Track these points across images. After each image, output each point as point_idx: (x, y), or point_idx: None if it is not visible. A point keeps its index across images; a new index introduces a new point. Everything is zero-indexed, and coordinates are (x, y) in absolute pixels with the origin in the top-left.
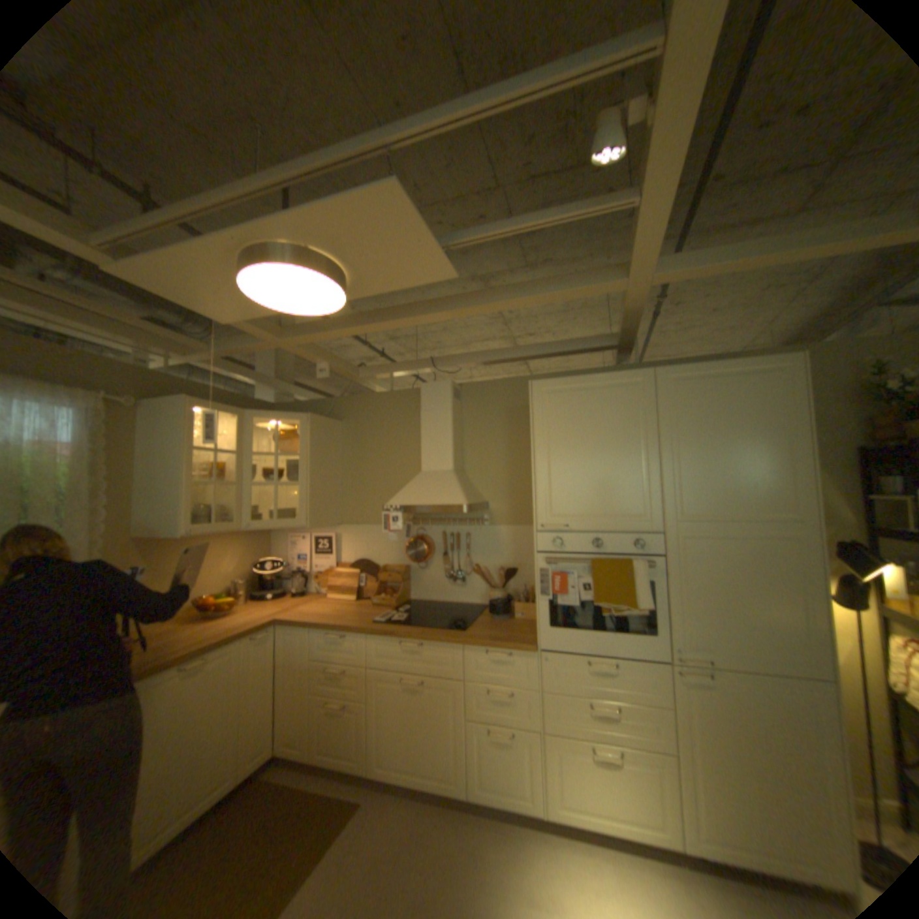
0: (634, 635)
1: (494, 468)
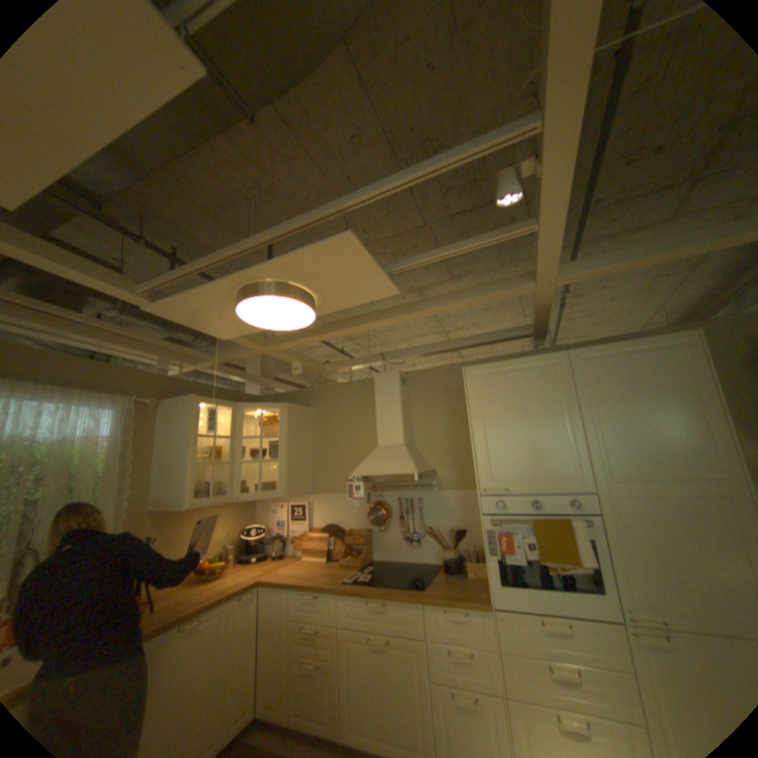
0: (583, 594)
1: (438, 440)
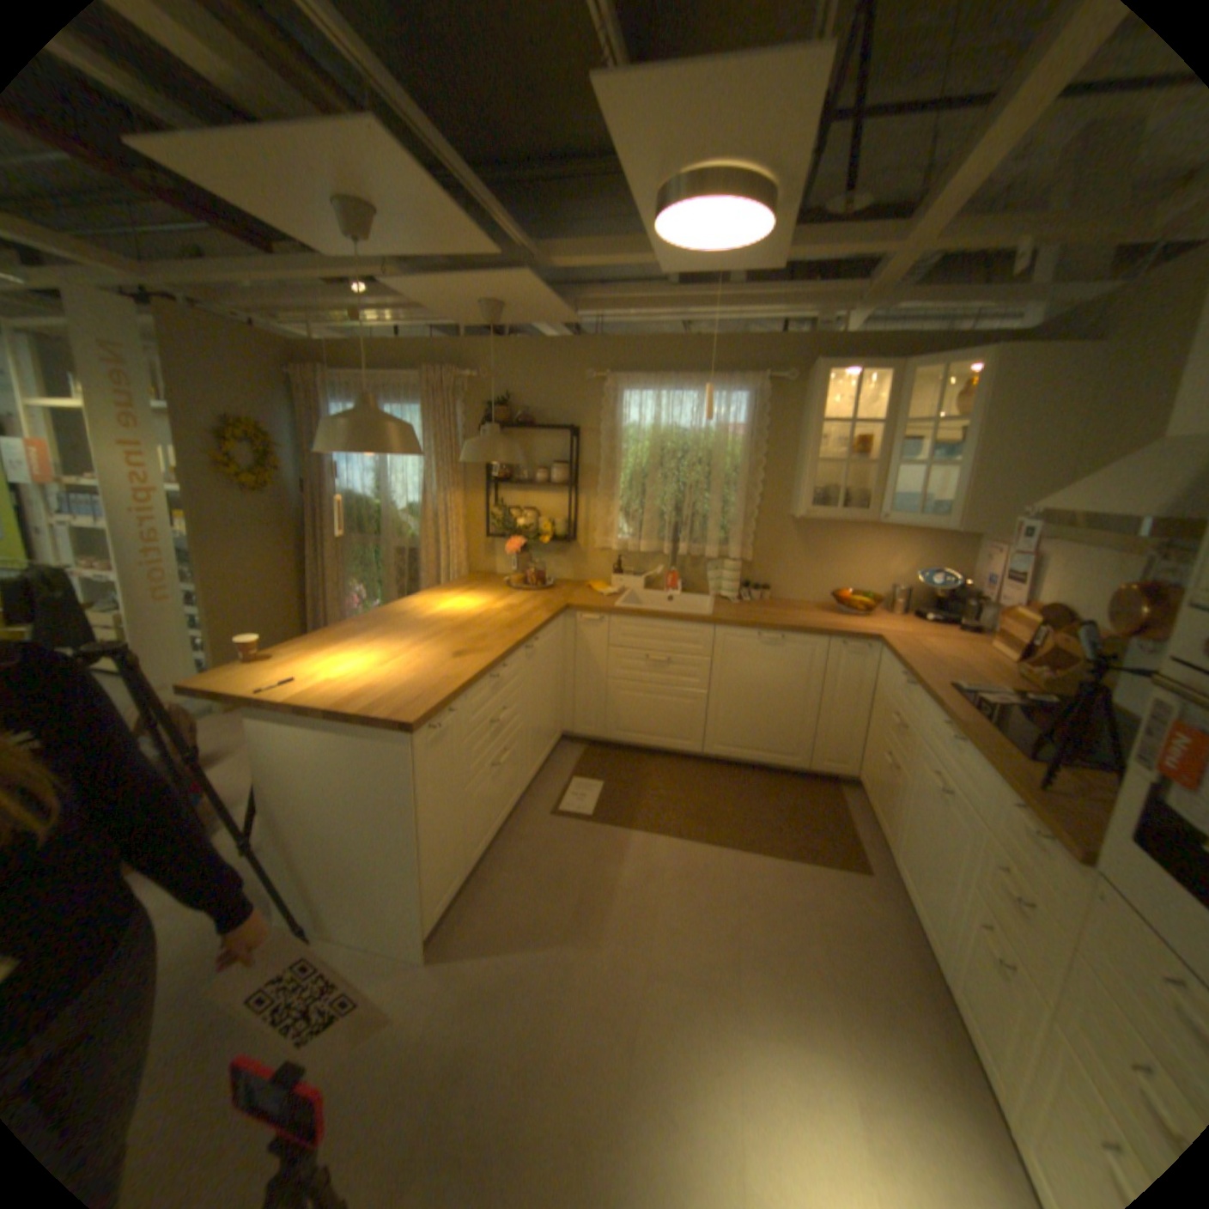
0: None
1: None
